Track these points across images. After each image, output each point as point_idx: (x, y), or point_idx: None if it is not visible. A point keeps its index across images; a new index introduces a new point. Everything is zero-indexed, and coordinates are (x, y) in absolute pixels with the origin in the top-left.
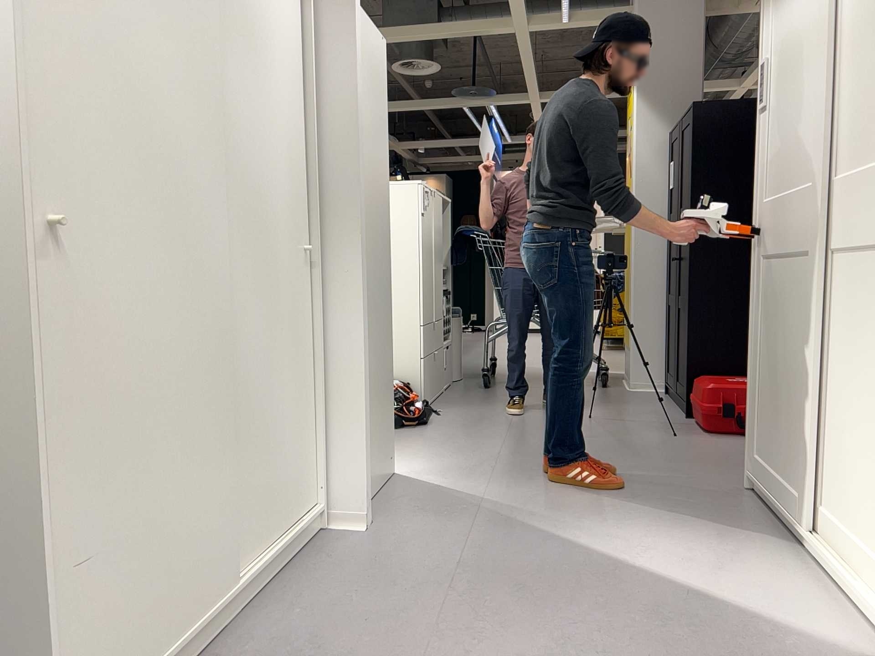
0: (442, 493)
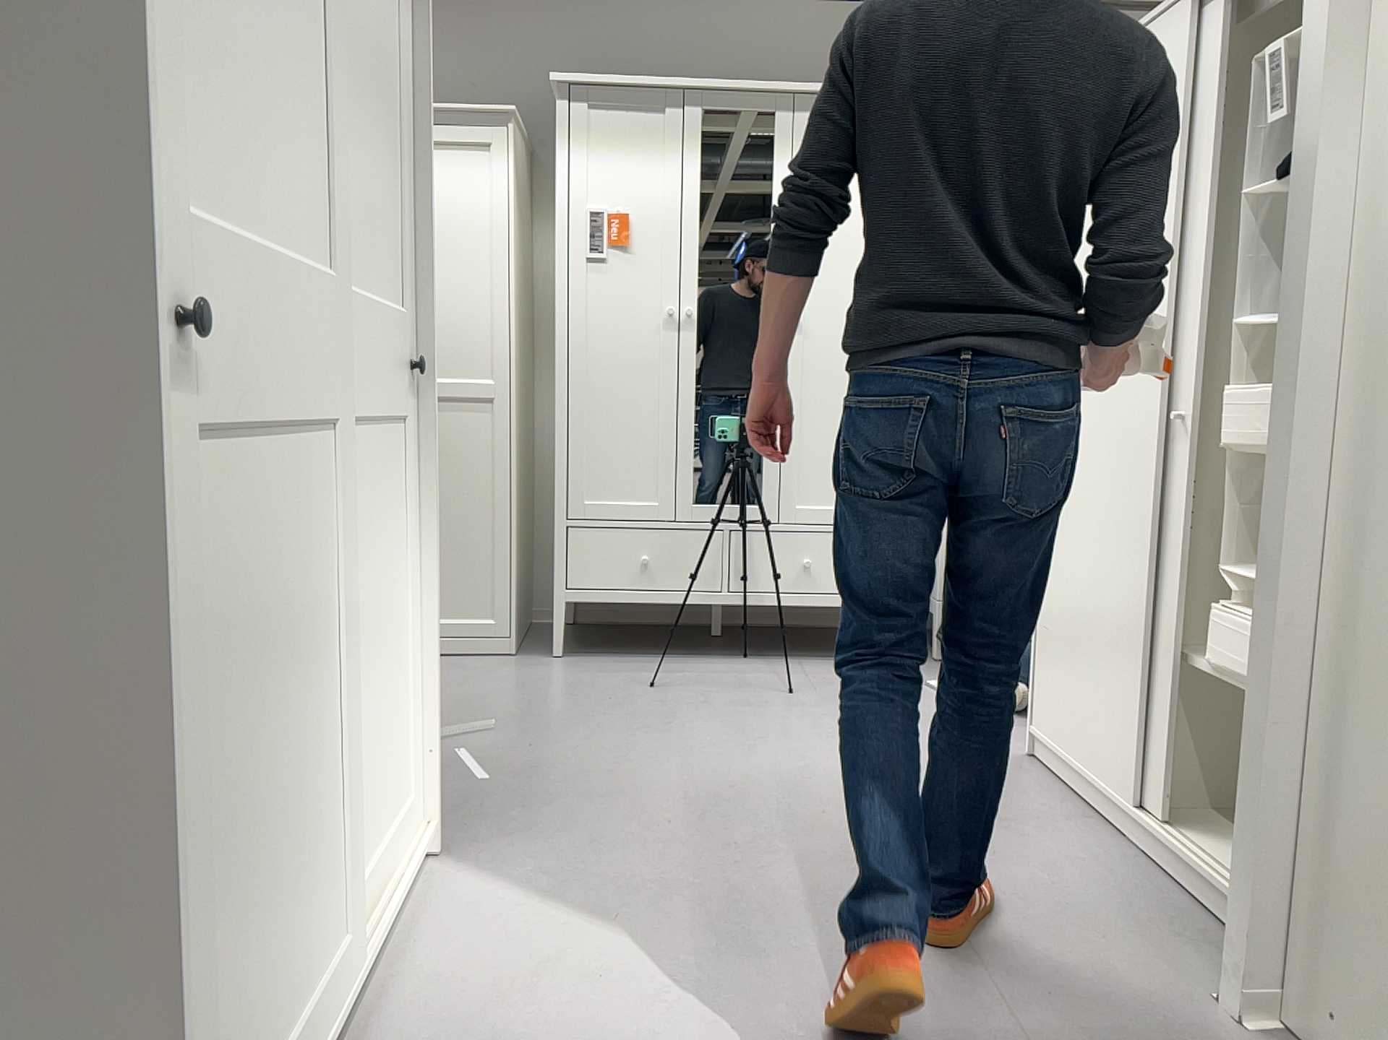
0: None
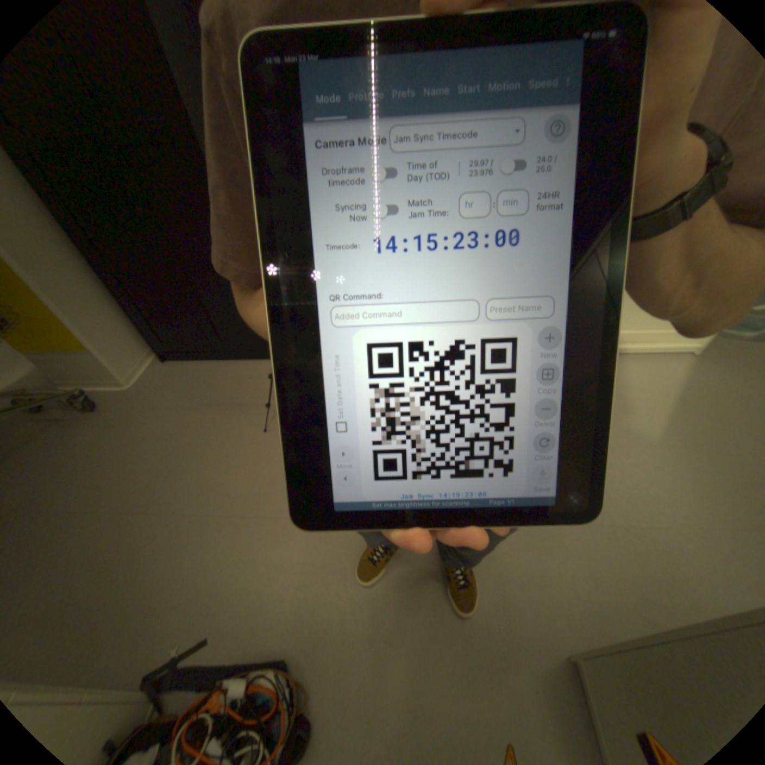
0: (611, 573)
